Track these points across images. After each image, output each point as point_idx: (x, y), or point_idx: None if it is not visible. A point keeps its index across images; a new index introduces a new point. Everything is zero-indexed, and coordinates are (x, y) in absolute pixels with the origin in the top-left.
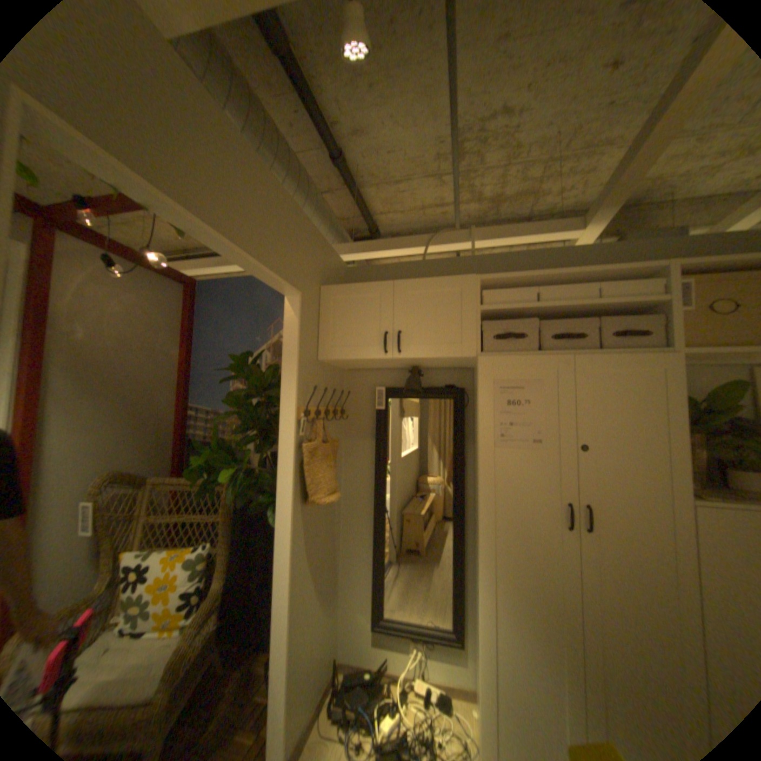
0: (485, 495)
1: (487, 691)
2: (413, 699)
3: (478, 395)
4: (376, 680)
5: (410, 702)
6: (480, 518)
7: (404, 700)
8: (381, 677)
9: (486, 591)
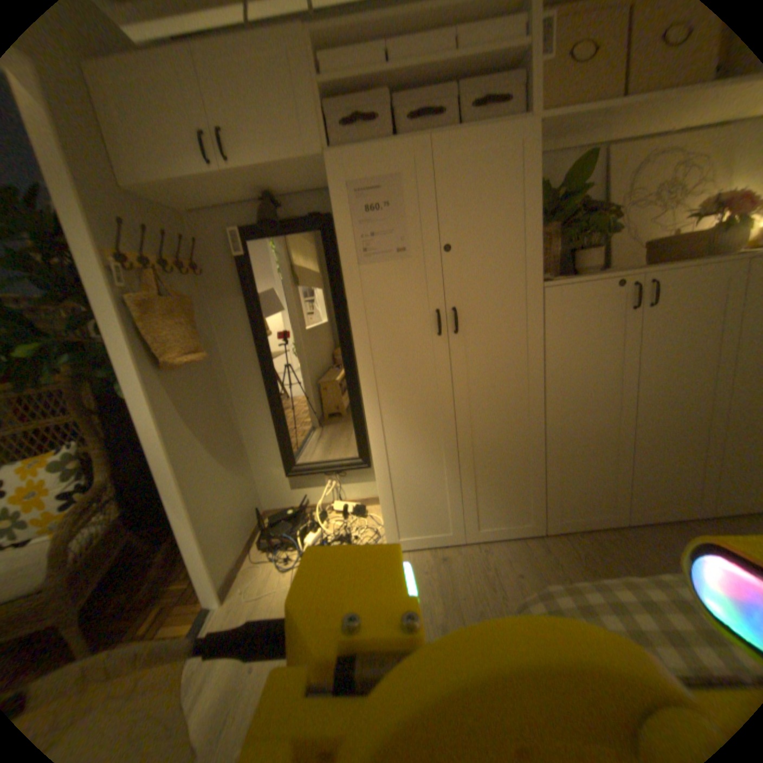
0: (356, 316)
1: (382, 484)
2: (333, 513)
3: (331, 201)
4: (298, 509)
5: (331, 516)
6: (354, 341)
7: (324, 515)
8: (303, 506)
9: (370, 406)
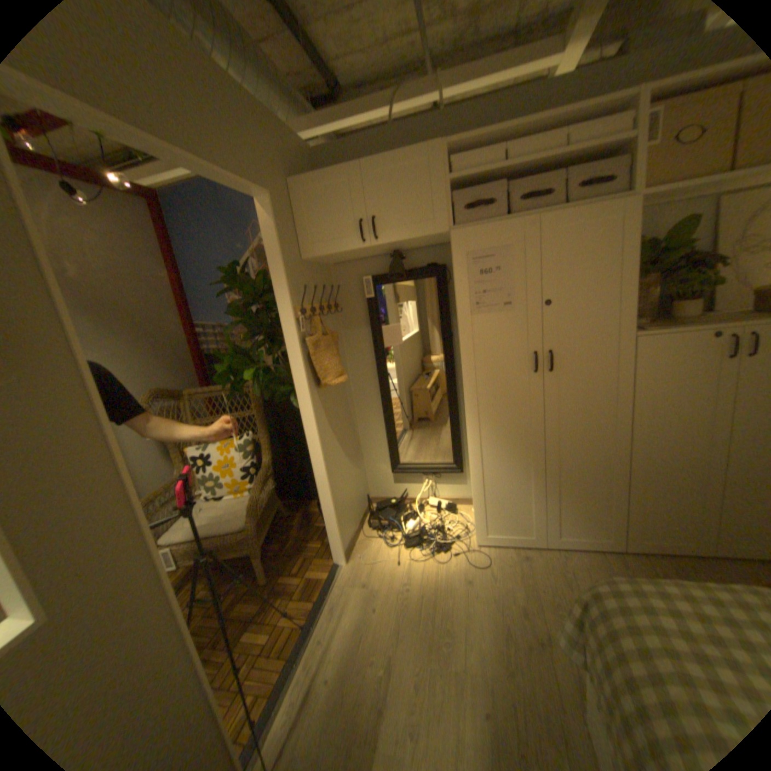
0: (466, 357)
1: (477, 491)
2: (429, 509)
3: (453, 269)
4: (401, 503)
5: (427, 512)
6: (463, 376)
7: (422, 510)
8: (404, 500)
9: (472, 428)
